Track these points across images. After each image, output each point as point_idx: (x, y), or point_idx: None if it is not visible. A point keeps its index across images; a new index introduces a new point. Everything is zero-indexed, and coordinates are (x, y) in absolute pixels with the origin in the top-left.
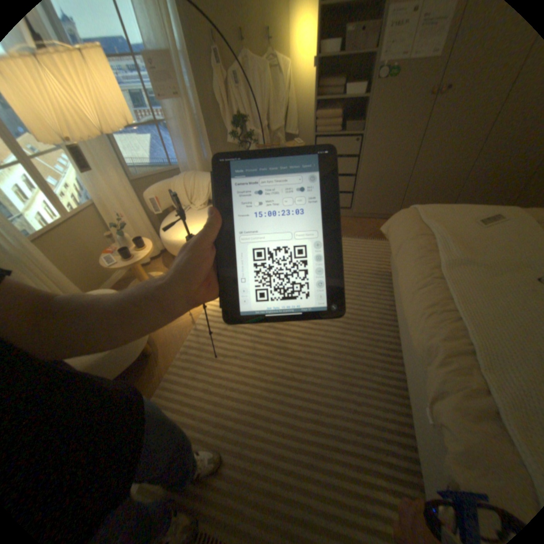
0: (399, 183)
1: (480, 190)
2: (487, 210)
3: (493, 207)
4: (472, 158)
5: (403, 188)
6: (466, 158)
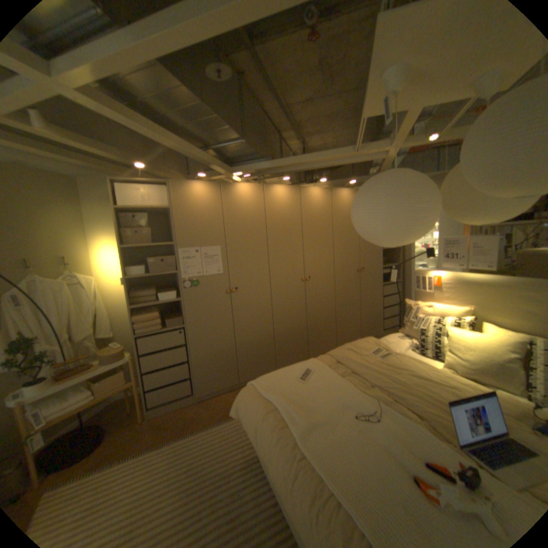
0: (229, 358)
1: (286, 345)
2: (299, 368)
3: (301, 364)
4: (271, 326)
5: (234, 360)
6: (267, 327)
